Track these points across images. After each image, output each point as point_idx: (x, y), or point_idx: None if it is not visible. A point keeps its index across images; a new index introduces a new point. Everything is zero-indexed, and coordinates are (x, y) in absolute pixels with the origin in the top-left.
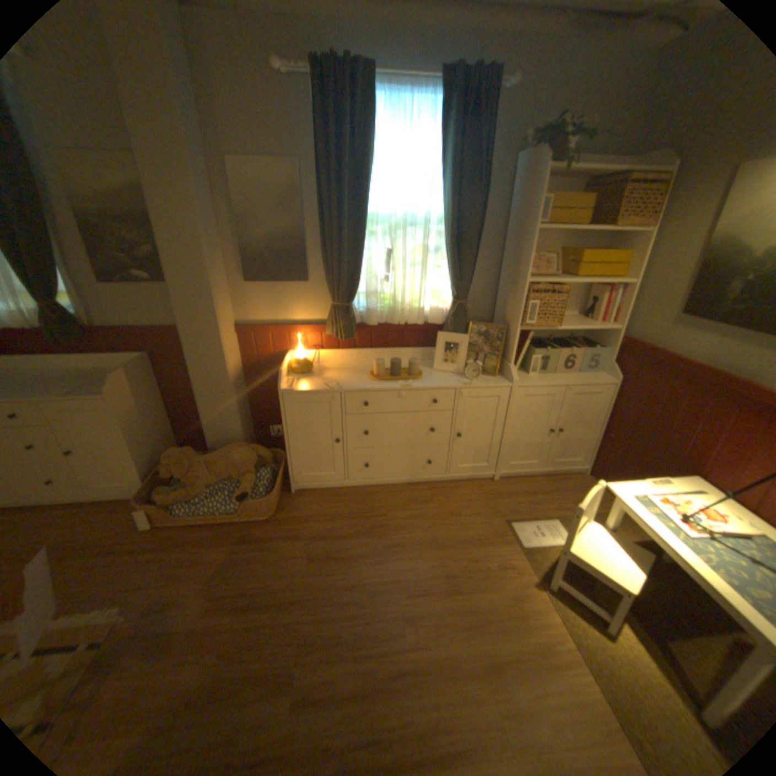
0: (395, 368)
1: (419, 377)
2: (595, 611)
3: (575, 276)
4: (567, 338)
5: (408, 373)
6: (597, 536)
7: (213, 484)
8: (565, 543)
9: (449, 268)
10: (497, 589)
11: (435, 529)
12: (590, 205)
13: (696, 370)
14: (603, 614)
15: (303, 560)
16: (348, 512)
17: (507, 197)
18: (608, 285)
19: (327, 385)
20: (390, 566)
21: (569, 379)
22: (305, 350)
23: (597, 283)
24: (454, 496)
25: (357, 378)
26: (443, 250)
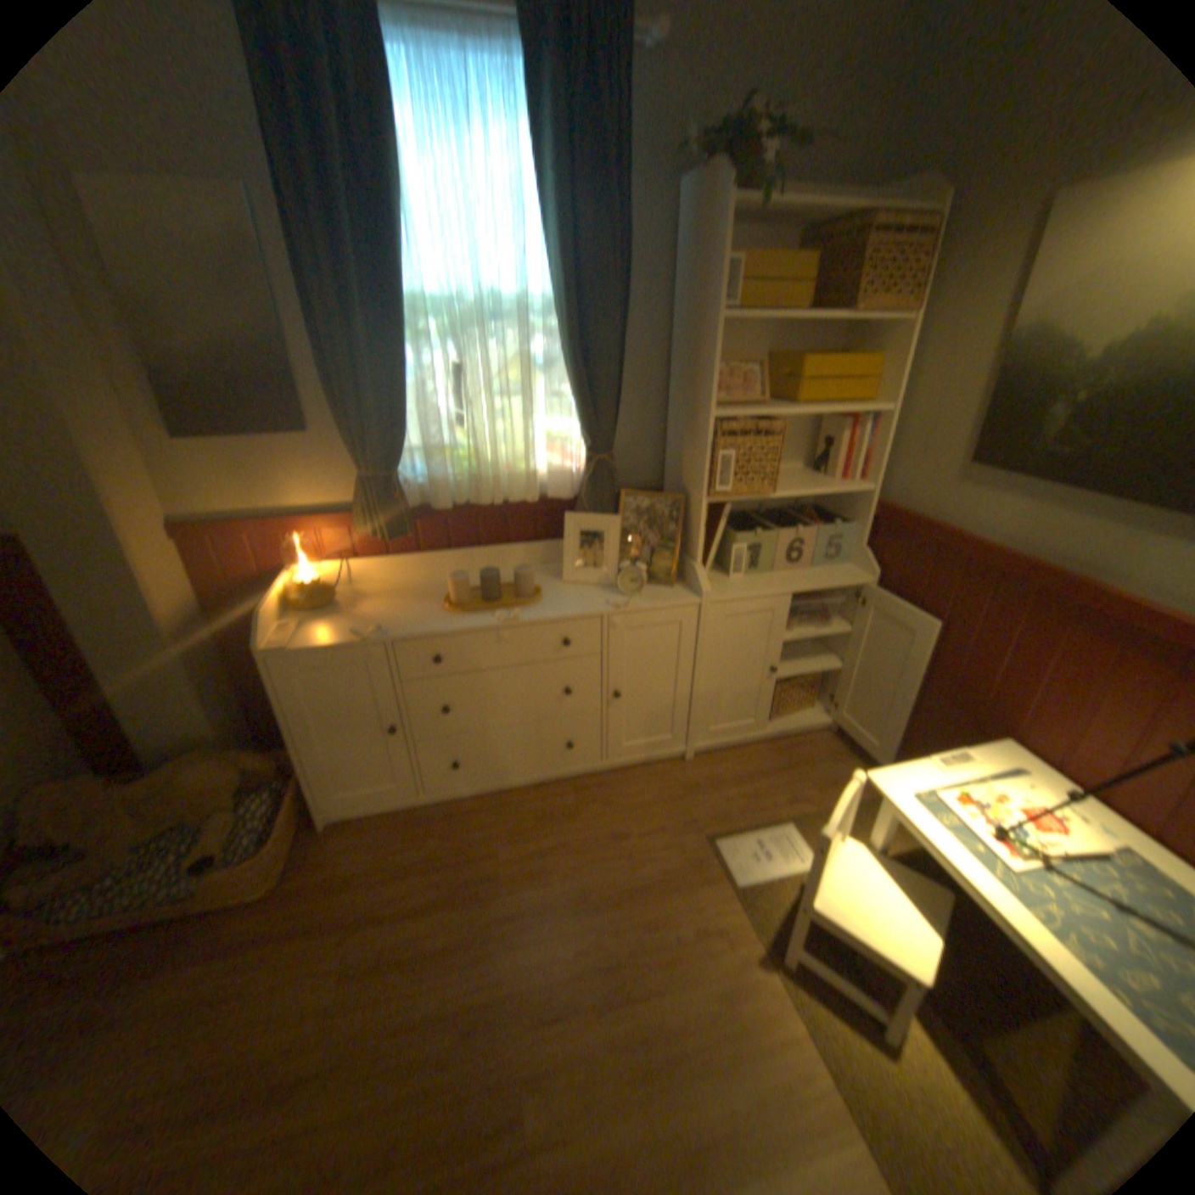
0: (493, 585)
1: (536, 601)
2: (862, 1006)
3: (793, 403)
4: (789, 508)
5: (516, 594)
6: (857, 868)
7: (144, 845)
8: (805, 868)
9: (574, 398)
10: (694, 983)
11: (584, 872)
12: (810, 275)
13: (998, 561)
14: (876, 1011)
15: (329, 979)
16: (424, 859)
17: (667, 263)
18: (848, 416)
19: (355, 634)
20: (499, 965)
21: (795, 580)
22: (315, 565)
23: (830, 413)
24: (617, 799)
25: (420, 611)
26: (560, 365)
